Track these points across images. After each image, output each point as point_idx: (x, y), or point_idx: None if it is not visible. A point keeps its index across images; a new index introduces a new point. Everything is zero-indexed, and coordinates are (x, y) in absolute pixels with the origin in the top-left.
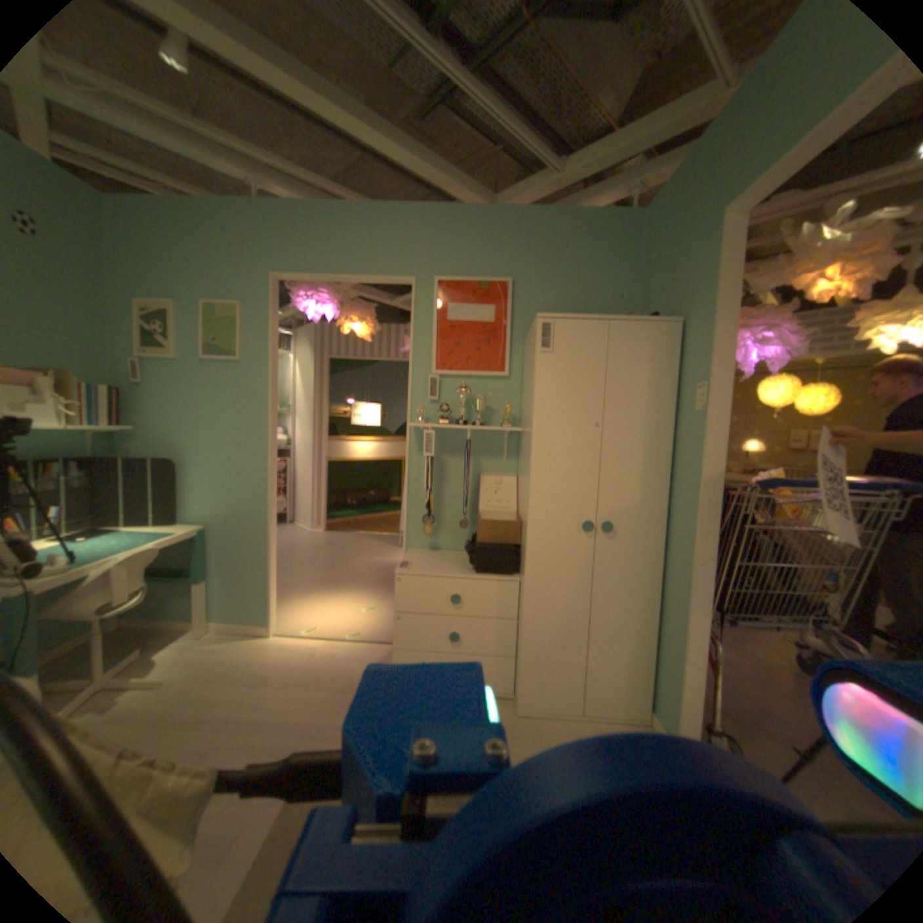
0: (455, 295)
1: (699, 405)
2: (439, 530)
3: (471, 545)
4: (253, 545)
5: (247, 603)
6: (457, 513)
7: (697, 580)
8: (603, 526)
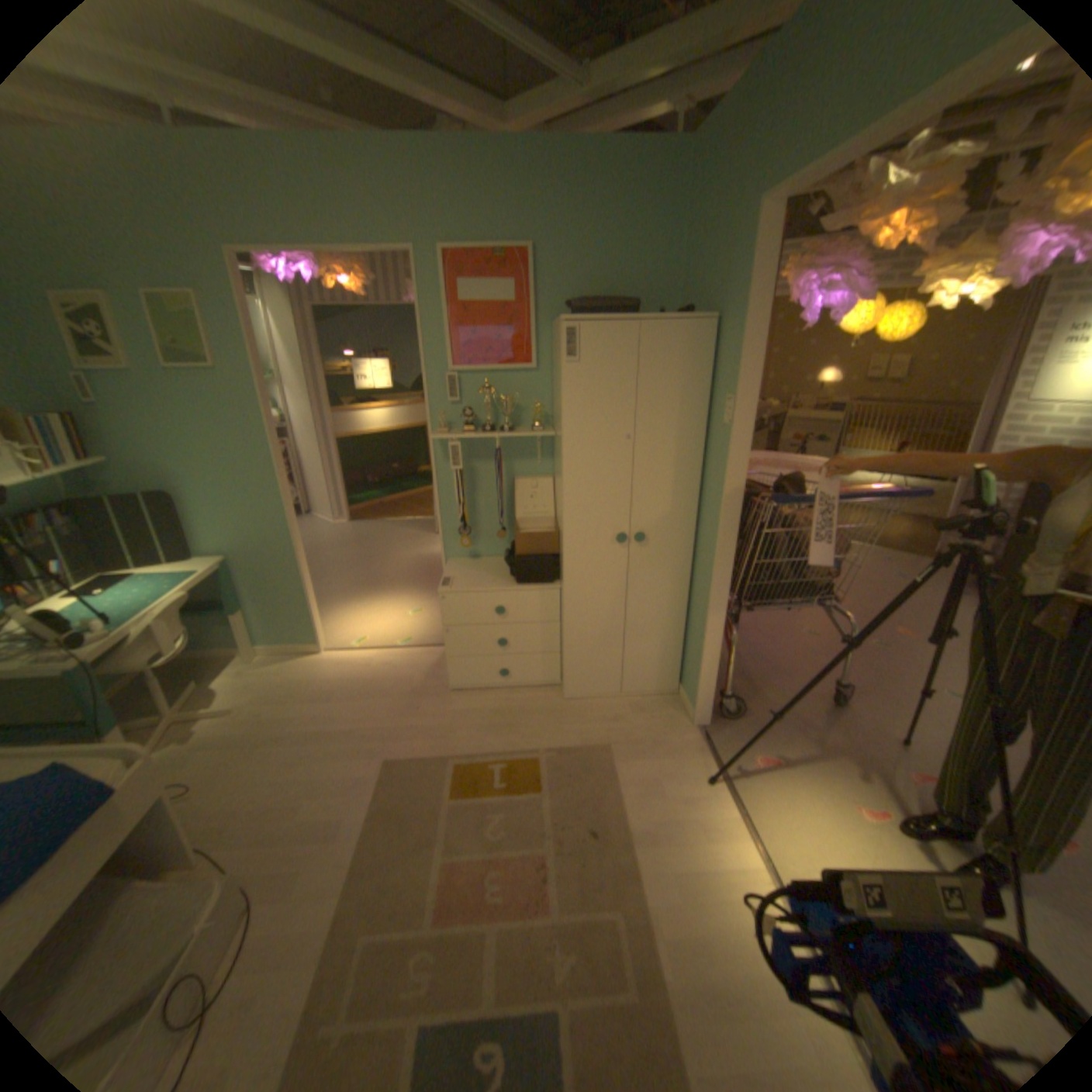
0: (467, 268)
1: (727, 419)
2: (479, 537)
3: (512, 559)
4: (285, 569)
5: (292, 624)
6: (495, 520)
7: (715, 583)
8: (636, 536)
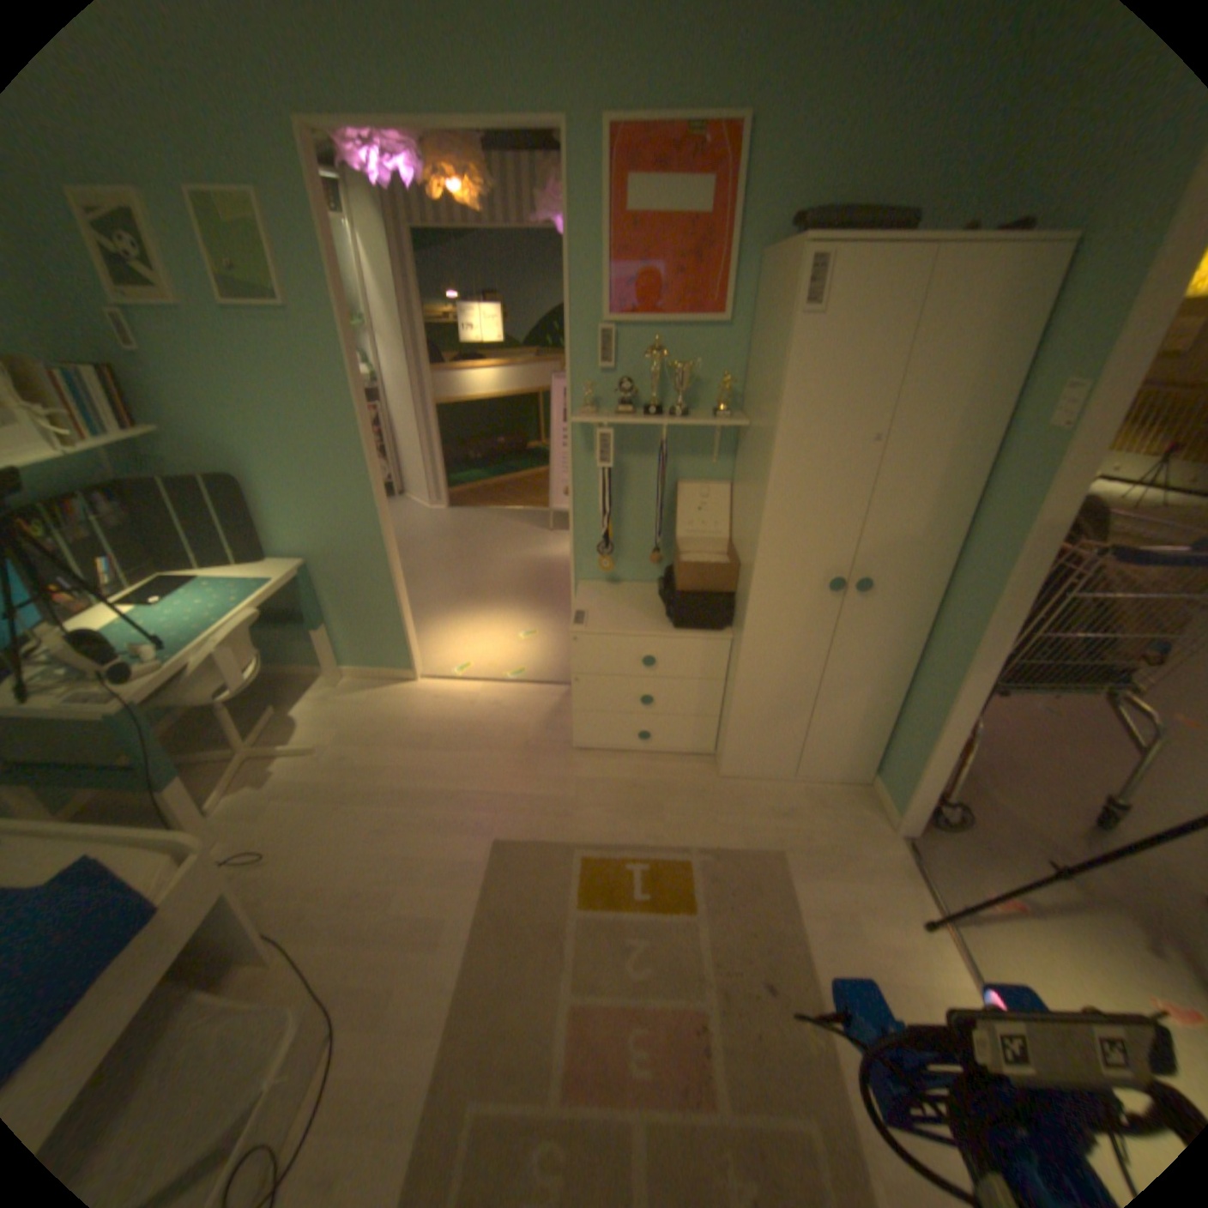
0: (645, 154)
1: (1062, 418)
2: (621, 556)
3: (671, 596)
4: (375, 579)
5: (383, 644)
6: (644, 535)
7: (979, 664)
8: (860, 583)
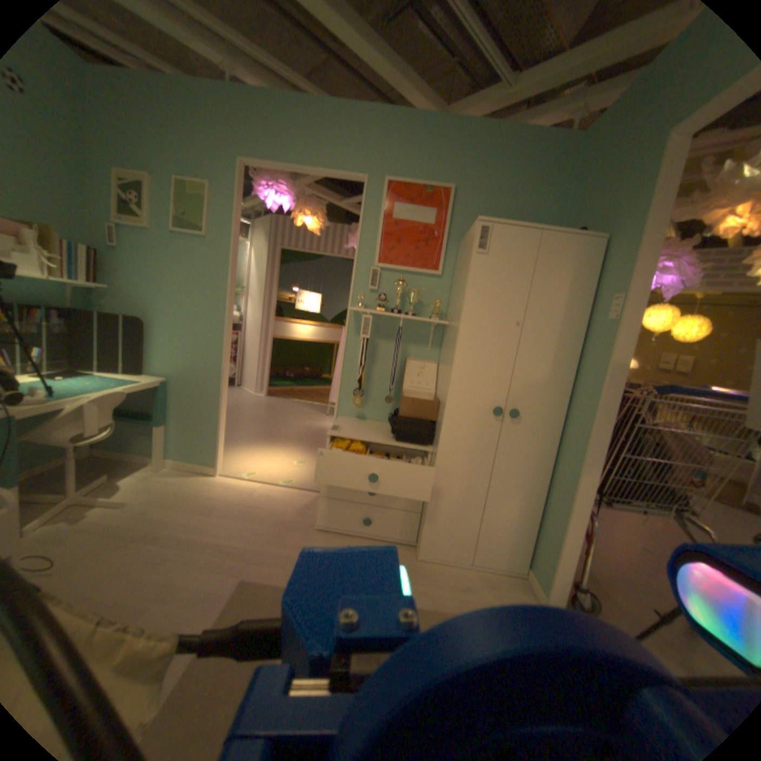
0: (403, 196)
1: (613, 315)
2: (367, 403)
3: (394, 418)
4: (208, 399)
5: (199, 447)
6: (383, 390)
7: (587, 465)
8: (511, 413)
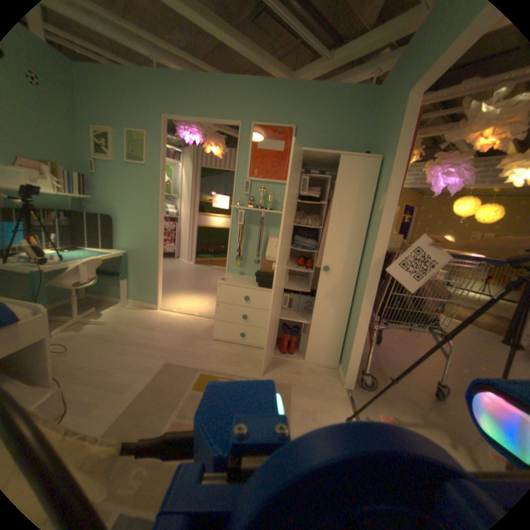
0: (263, 134)
1: (381, 207)
2: (245, 265)
3: (257, 272)
4: (151, 264)
5: (147, 292)
6: (255, 257)
7: (365, 298)
8: (324, 268)
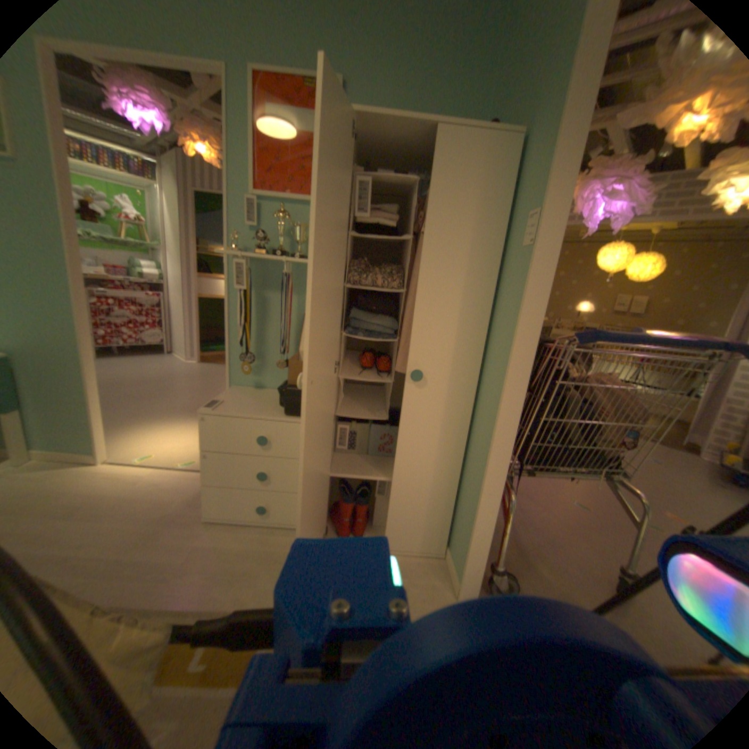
0: (276, 95)
1: (528, 240)
2: (265, 369)
3: (281, 387)
4: (69, 376)
5: (71, 433)
6: (282, 353)
7: (498, 436)
8: (413, 375)
